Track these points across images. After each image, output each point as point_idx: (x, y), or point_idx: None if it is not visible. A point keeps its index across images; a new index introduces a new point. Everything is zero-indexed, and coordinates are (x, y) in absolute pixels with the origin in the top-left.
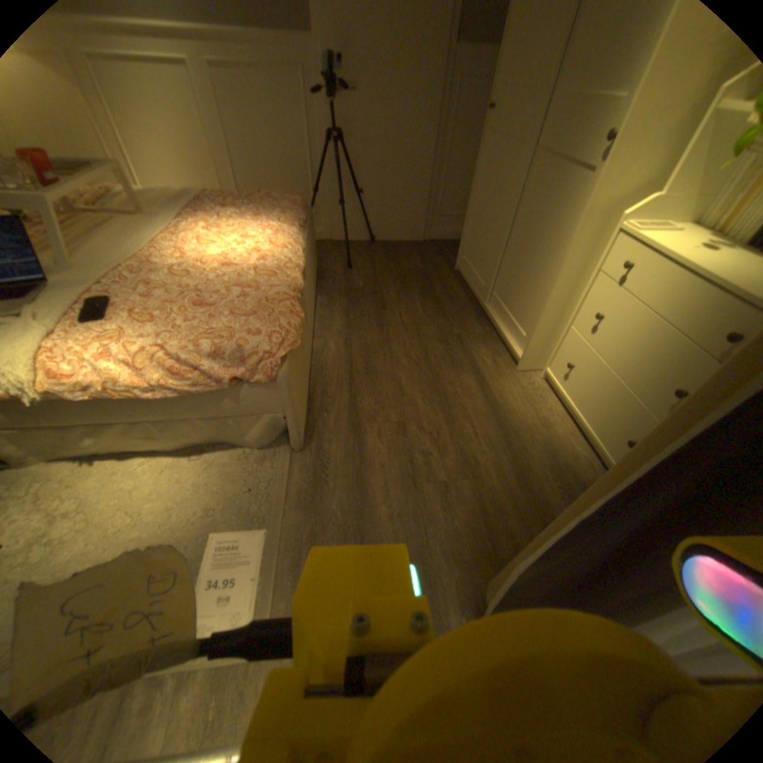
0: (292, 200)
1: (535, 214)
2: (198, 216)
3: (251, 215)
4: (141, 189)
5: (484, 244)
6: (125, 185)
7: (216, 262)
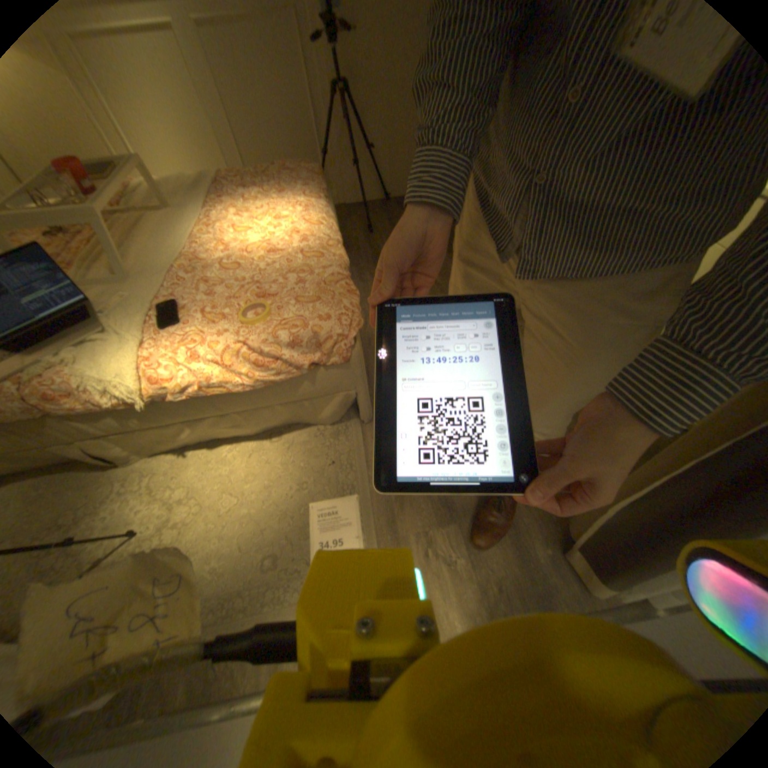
0: (310, 169)
1: None
2: (226, 203)
3: (277, 193)
4: (158, 181)
5: None
6: (148, 180)
7: (262, 251)
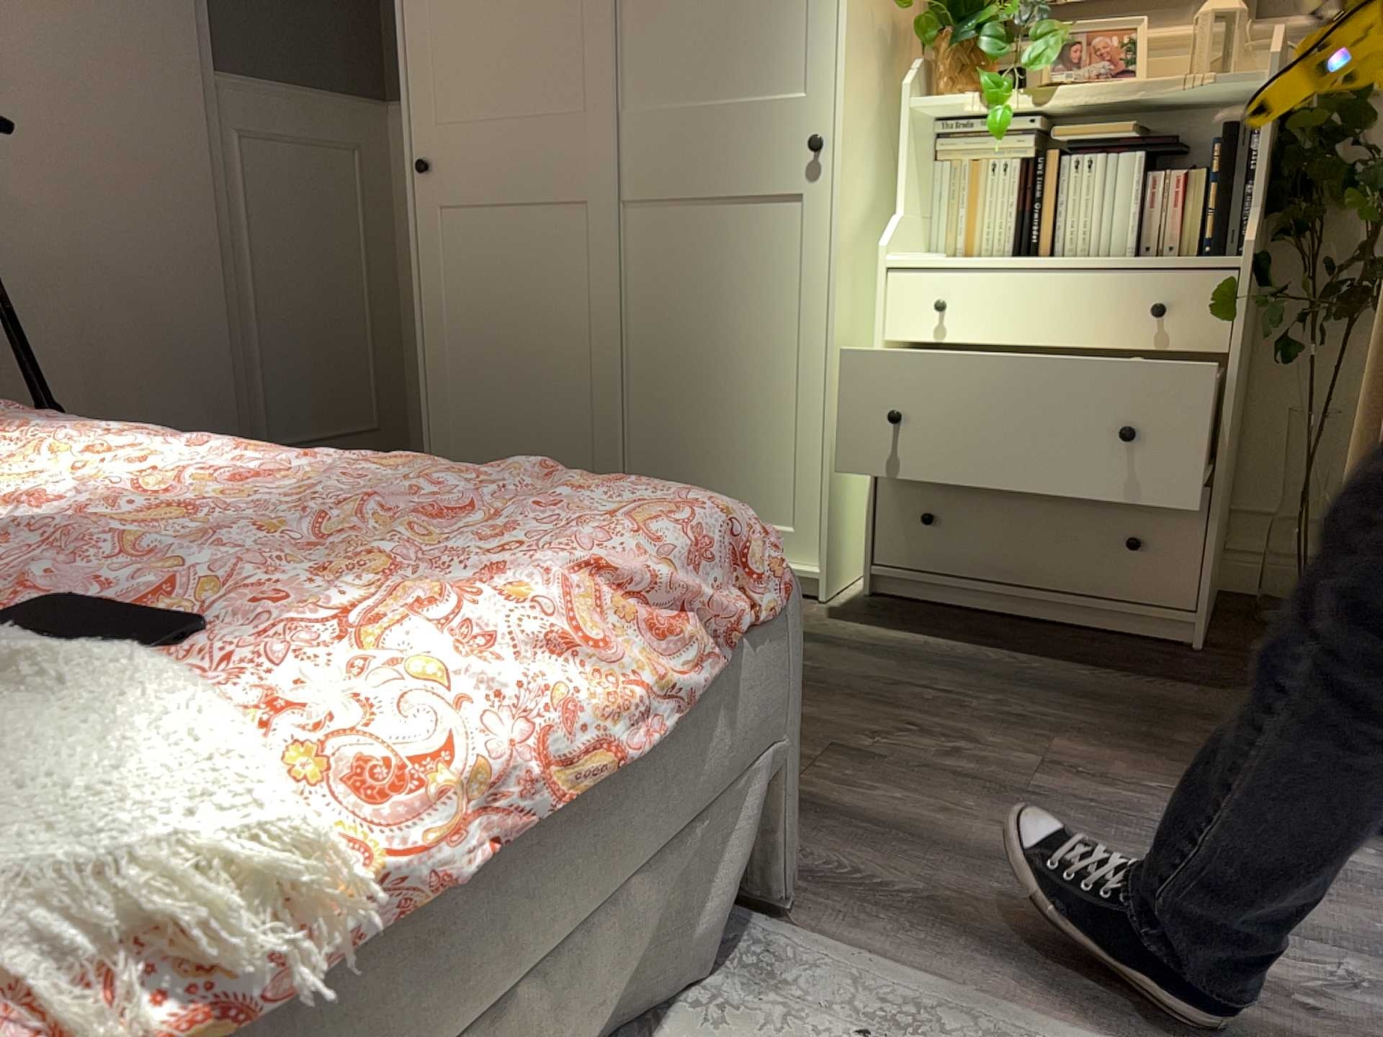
0: None
1: (681, 312)
2: None
3: None
4: None
5: (538, 428)
6: None
7: (193, 494)
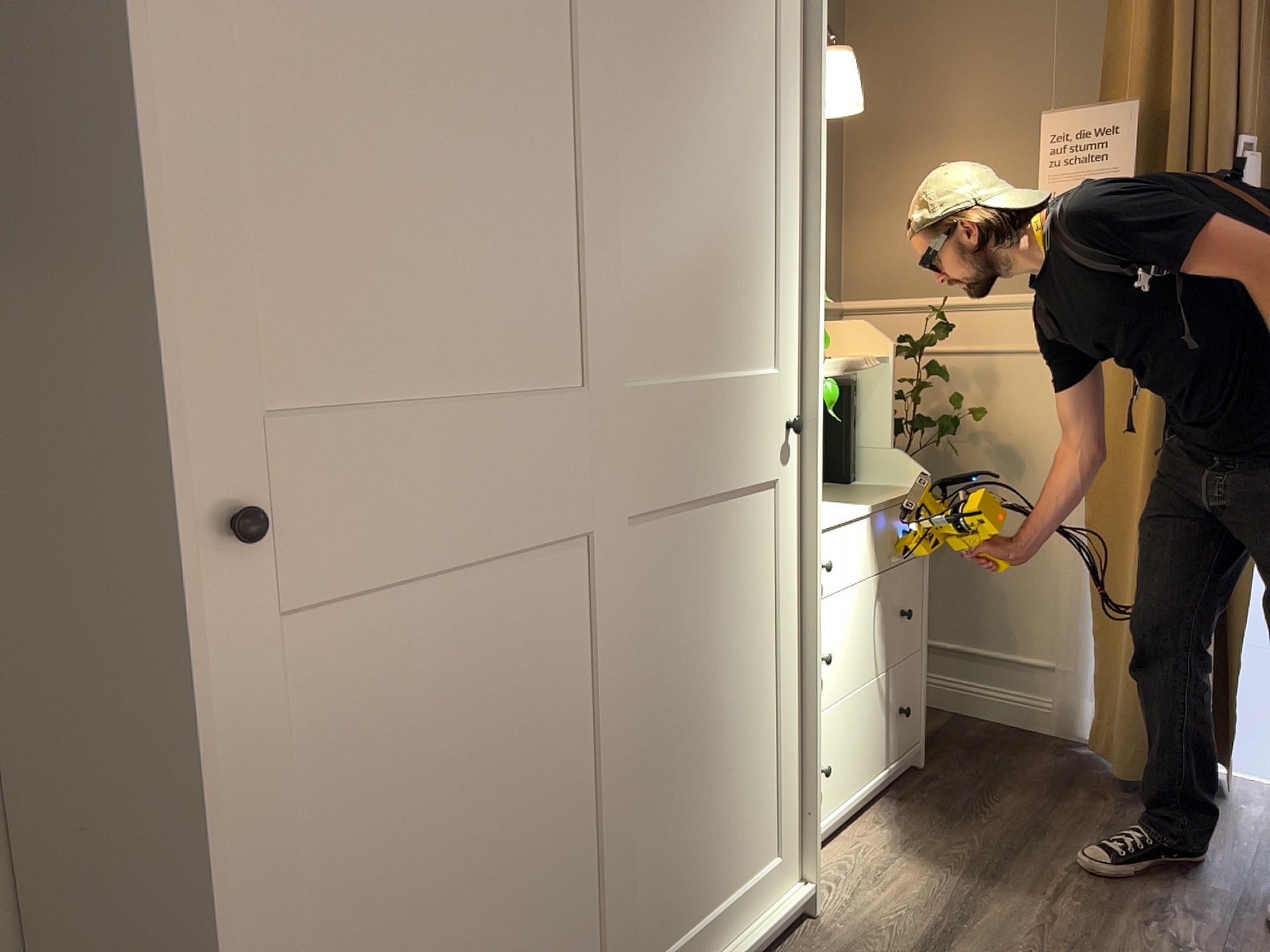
0: None
1: (680, 657)
2: None
3: None
4: None
5: None
6: None
7: None
